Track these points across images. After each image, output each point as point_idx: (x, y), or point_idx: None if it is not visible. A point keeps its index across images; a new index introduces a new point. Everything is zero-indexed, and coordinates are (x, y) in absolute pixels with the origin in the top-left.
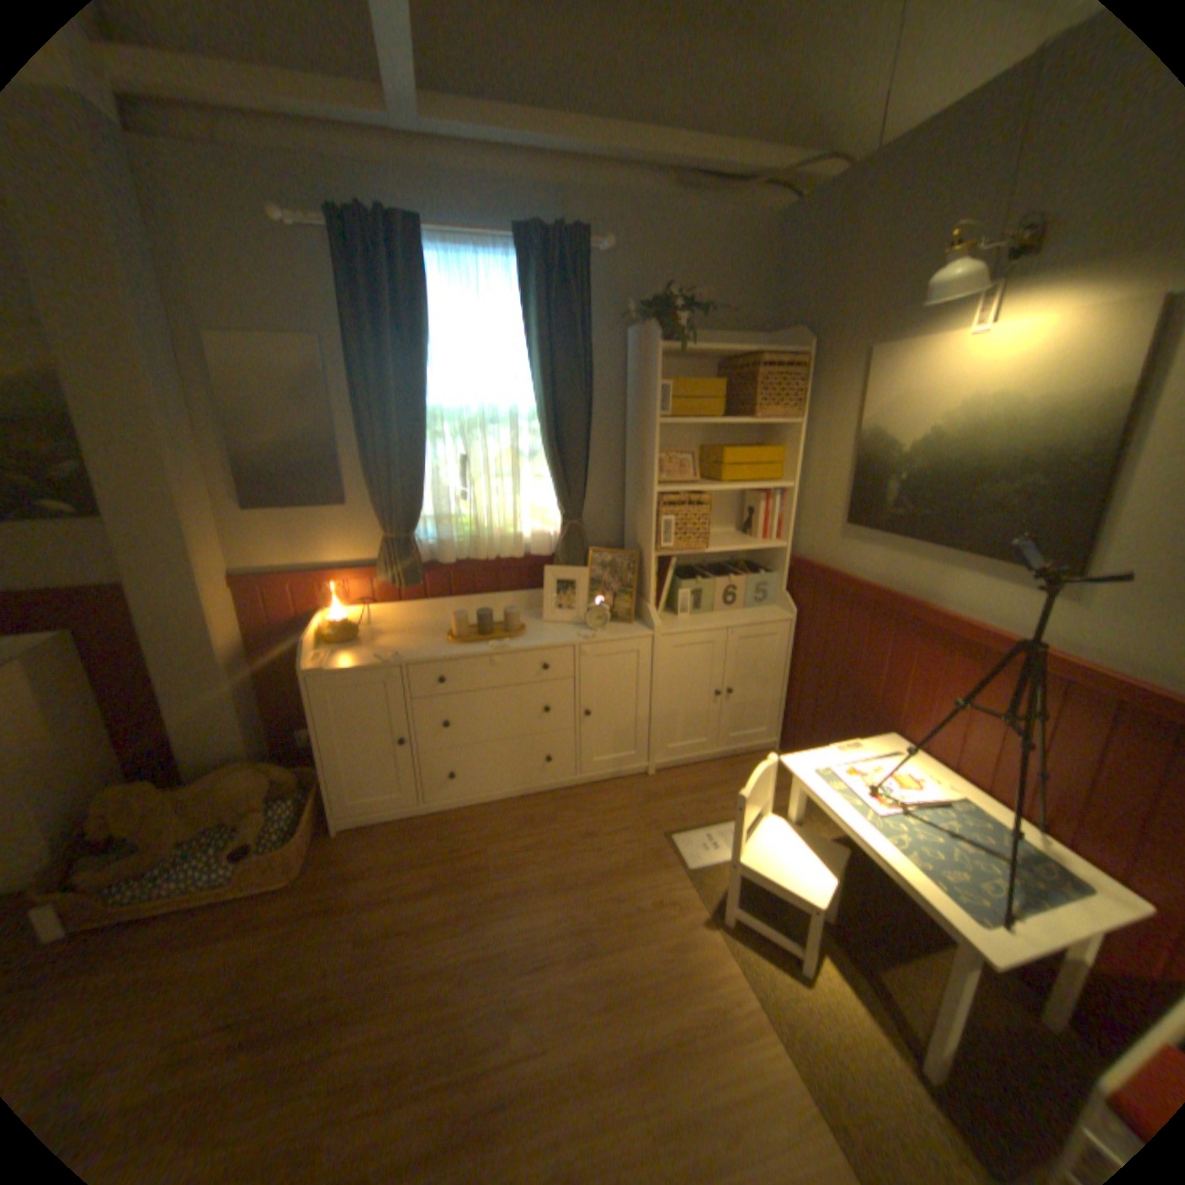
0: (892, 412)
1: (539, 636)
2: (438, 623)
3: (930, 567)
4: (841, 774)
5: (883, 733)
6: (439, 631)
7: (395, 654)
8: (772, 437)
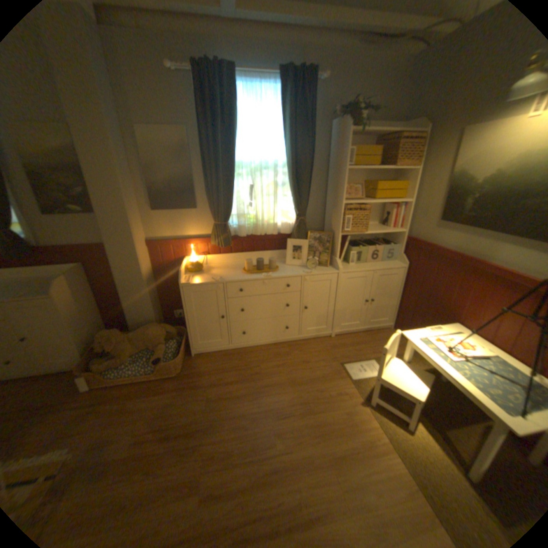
0: (473, 161)
1: (285, 271)
2: (237, 264)
3: (487, 242)
4: (433, 341)
5: (452, 323)
6: (239, 267)
7: (221, 277)
8: (402, 176)
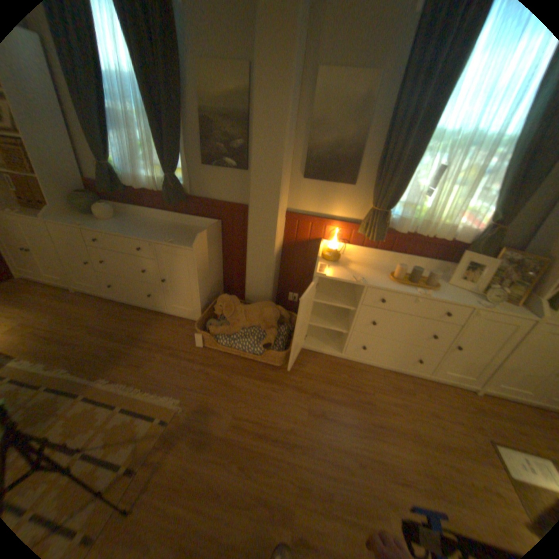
0: None
1: (450, 294)
2: (380, 264)
3: None
4: None
5: None
6: (383, 270)
7: (363, 278)
8: None
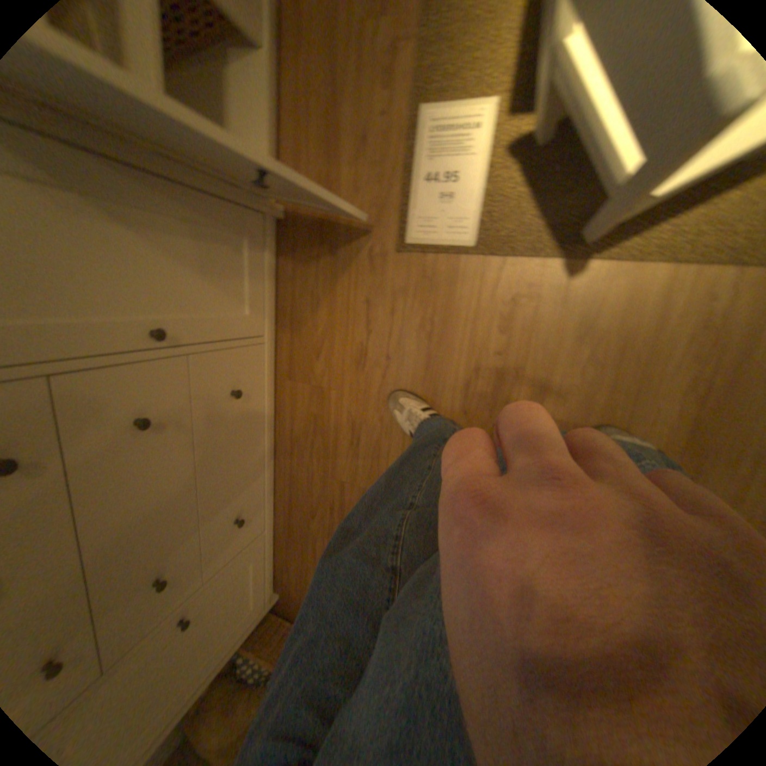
0: None
1: None
2: None
3: None
4: None
5: None
6: None
7: None
8: None
